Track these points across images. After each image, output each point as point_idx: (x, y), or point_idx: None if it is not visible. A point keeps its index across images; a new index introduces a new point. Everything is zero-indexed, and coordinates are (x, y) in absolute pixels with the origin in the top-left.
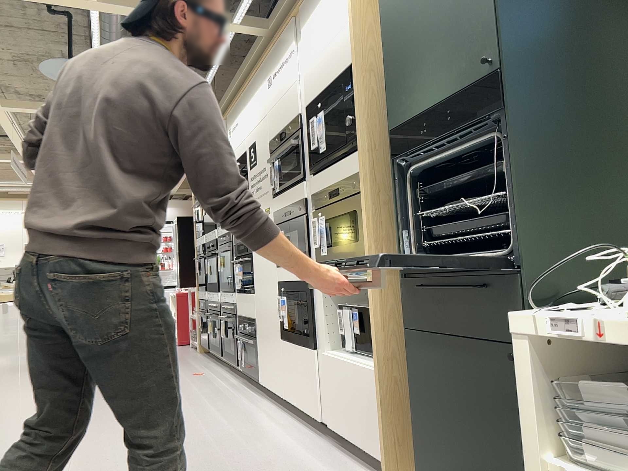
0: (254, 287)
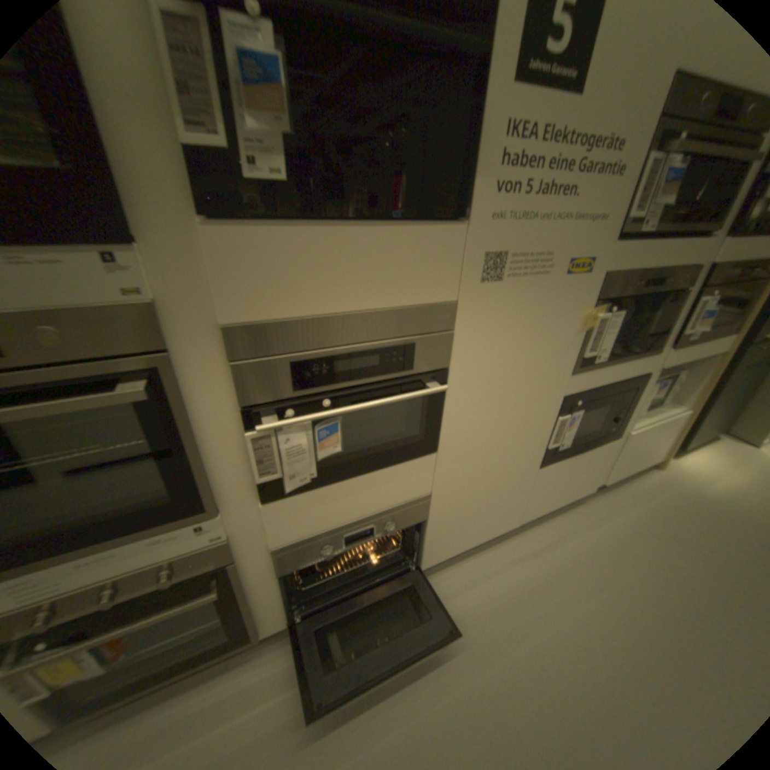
0: (442, 438)
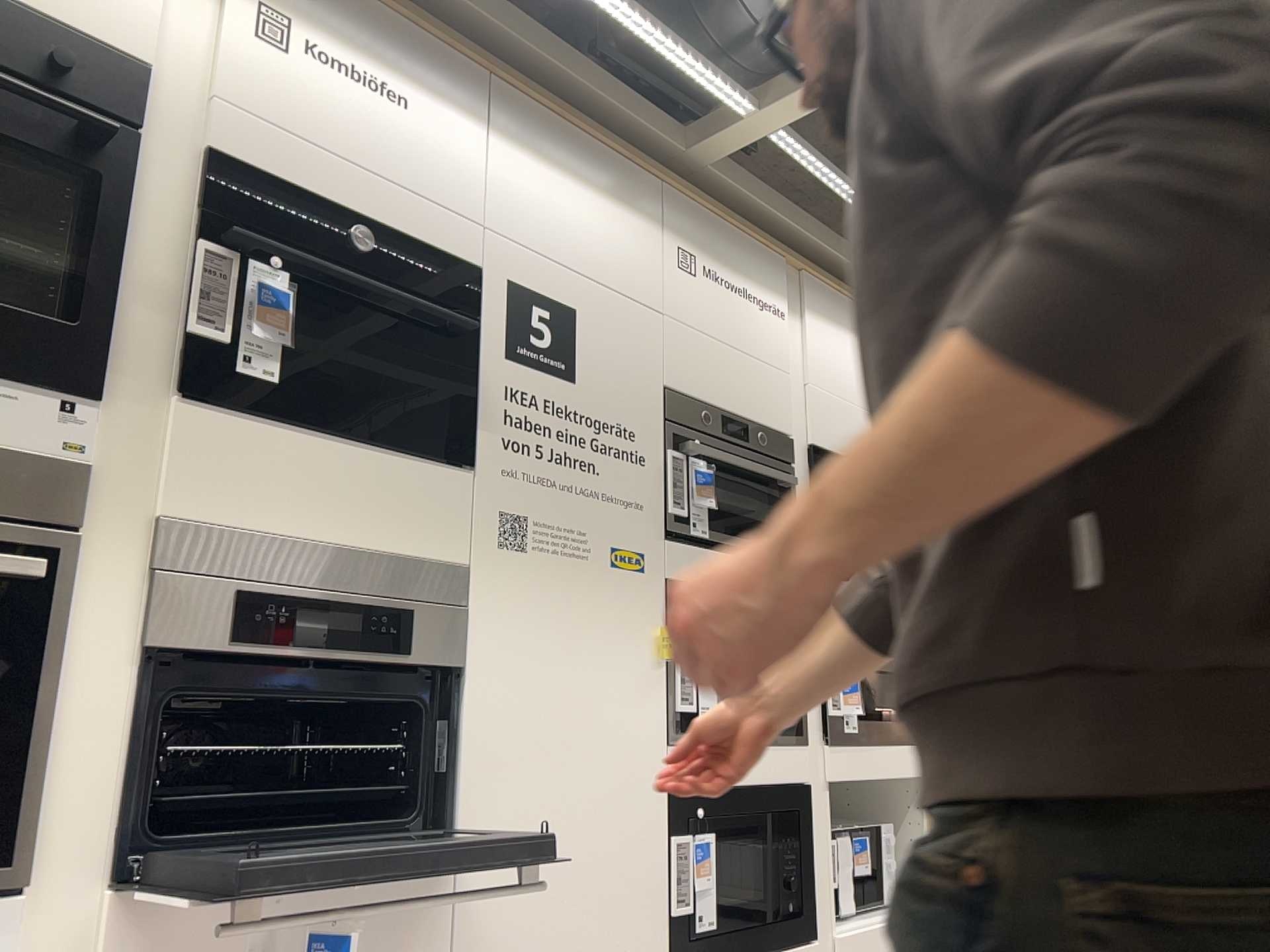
0: (464, 822)
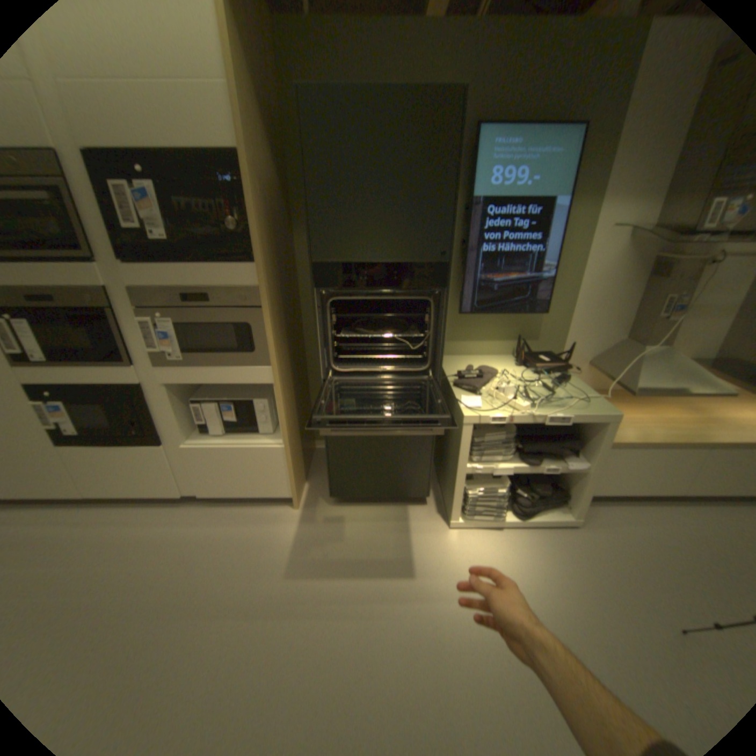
0: None
